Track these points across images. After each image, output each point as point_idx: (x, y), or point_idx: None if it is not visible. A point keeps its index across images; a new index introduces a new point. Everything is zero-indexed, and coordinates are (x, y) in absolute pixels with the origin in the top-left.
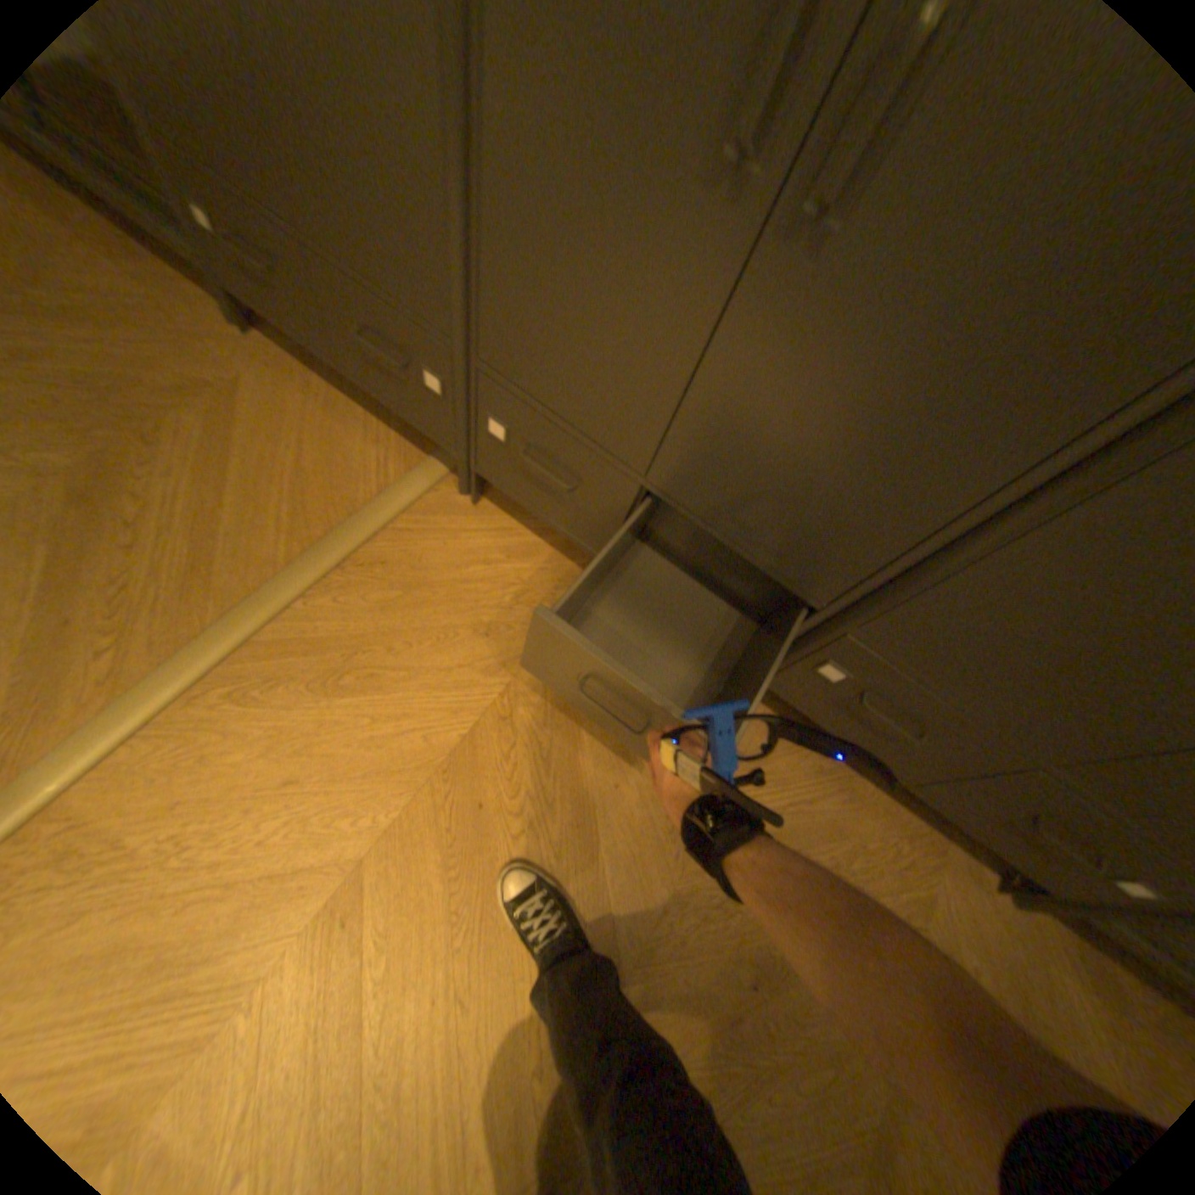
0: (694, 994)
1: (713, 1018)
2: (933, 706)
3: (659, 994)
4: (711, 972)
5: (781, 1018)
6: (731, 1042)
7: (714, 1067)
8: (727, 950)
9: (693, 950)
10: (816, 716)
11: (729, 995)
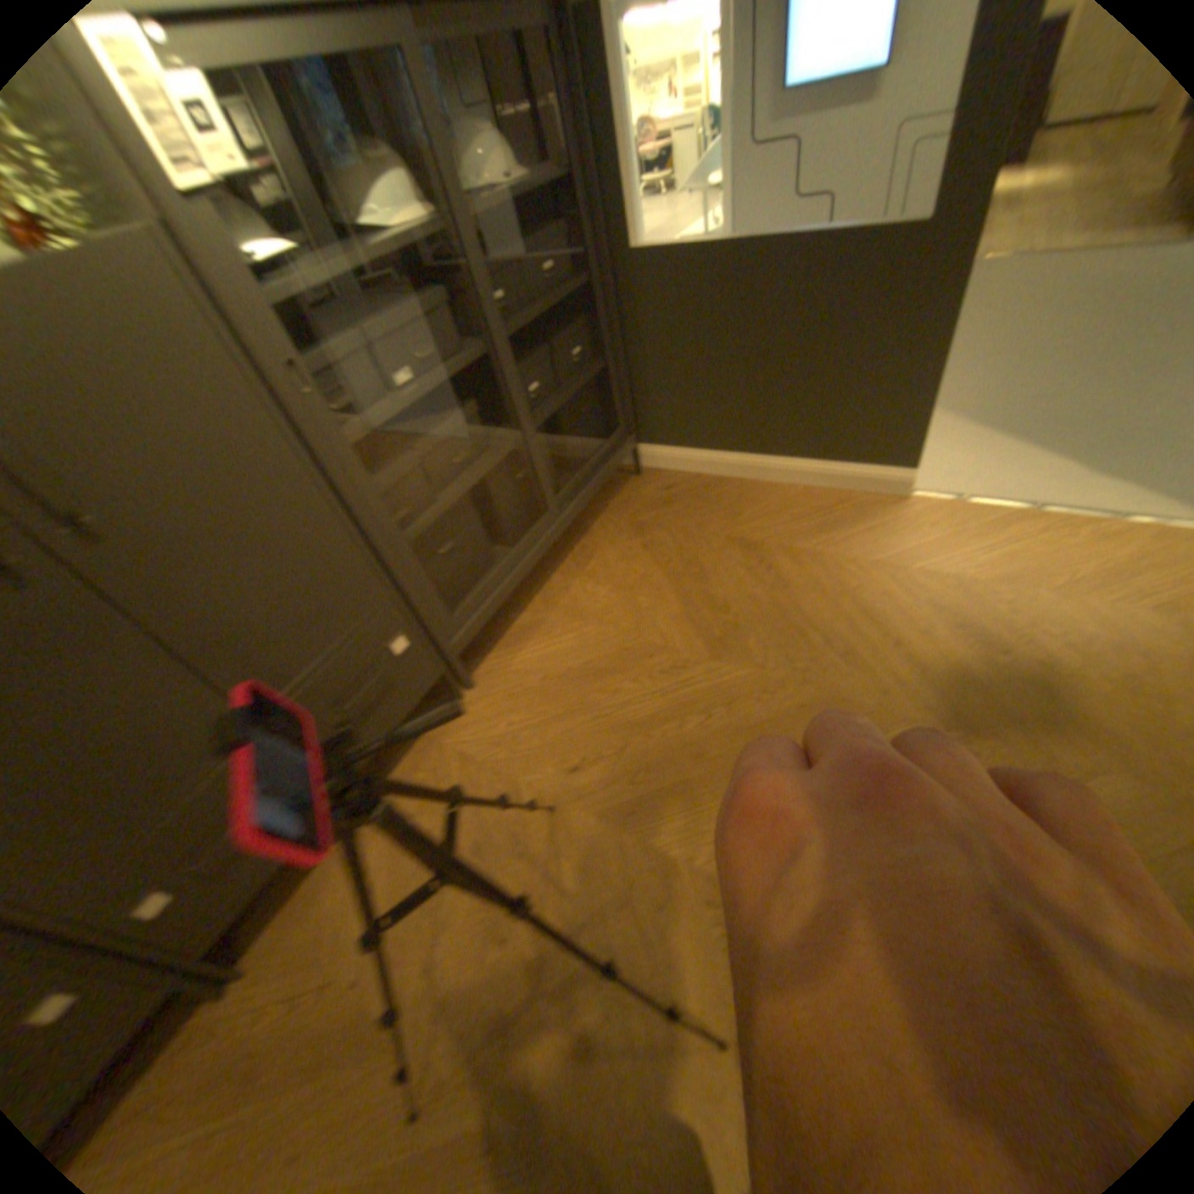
0: (508, 1011)
1: (527, 987)
2: (197, 811)
3: (505, 1061)
4: (492, 990)
5: (531, 905)
6: (545, 963)
7: (562, 984)
8: (477, 970)
9: (473, 1014)
10: (257, 884)
11: (511, 966)
